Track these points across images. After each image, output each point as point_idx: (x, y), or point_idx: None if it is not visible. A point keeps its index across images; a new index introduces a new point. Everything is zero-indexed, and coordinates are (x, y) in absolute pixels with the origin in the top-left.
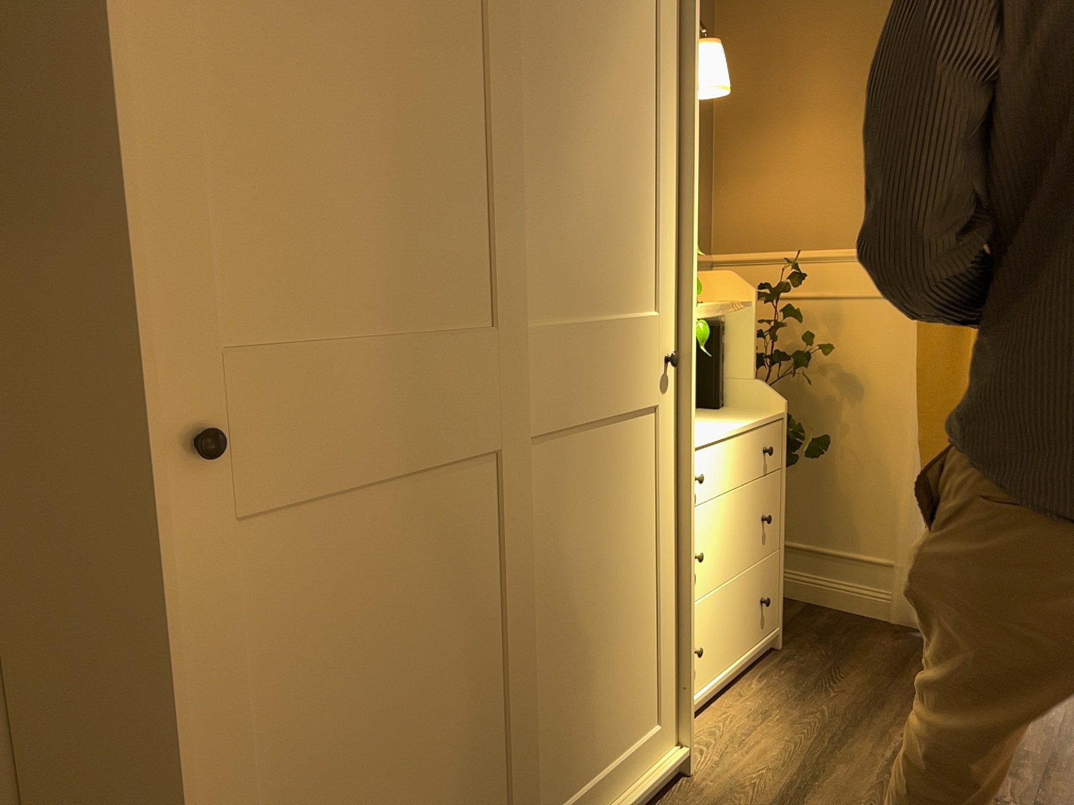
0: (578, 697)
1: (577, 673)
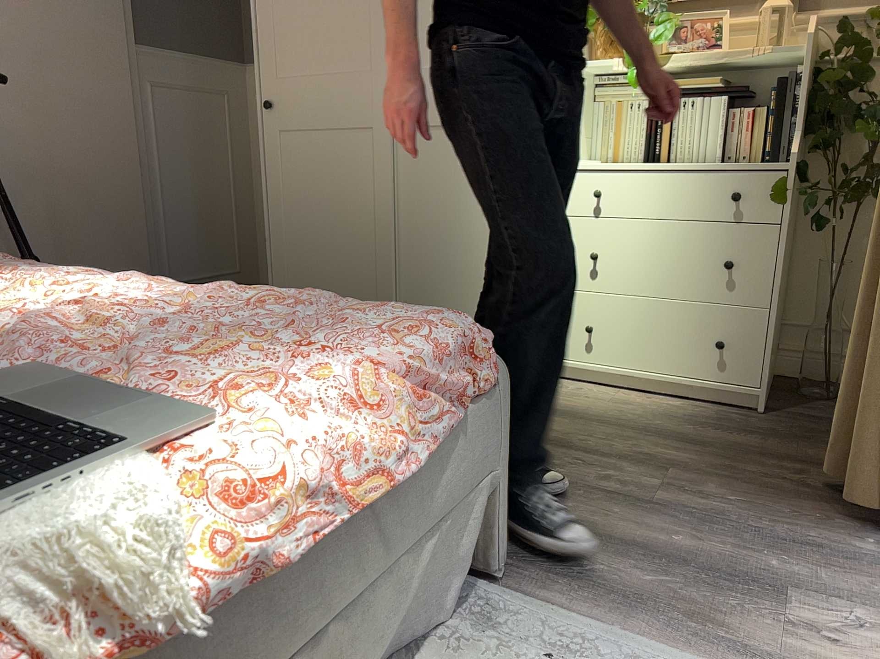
0: (431, 279)
1: (432, 266)
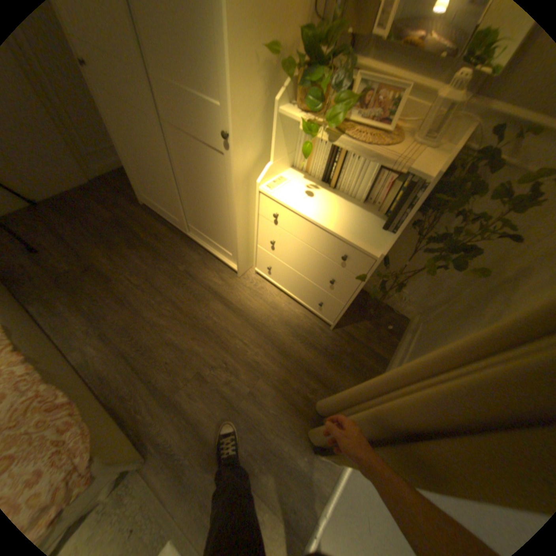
0: (199, 215)
1: (198, 209)
